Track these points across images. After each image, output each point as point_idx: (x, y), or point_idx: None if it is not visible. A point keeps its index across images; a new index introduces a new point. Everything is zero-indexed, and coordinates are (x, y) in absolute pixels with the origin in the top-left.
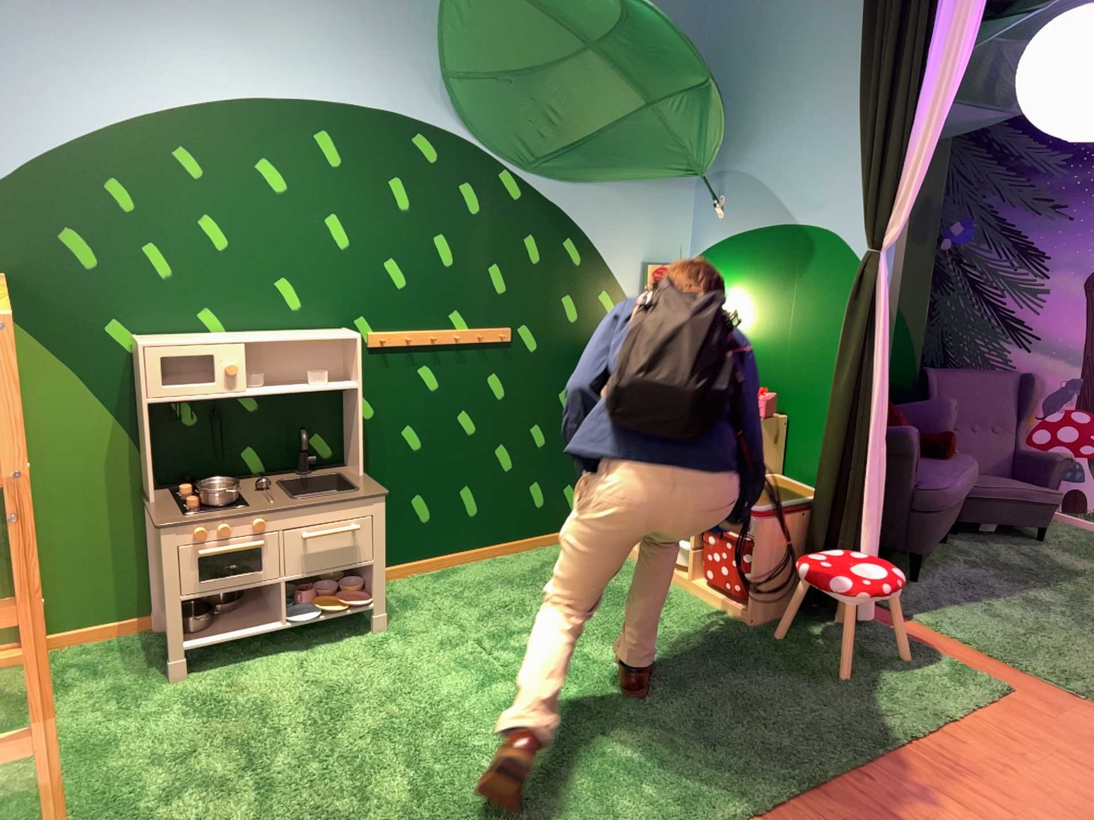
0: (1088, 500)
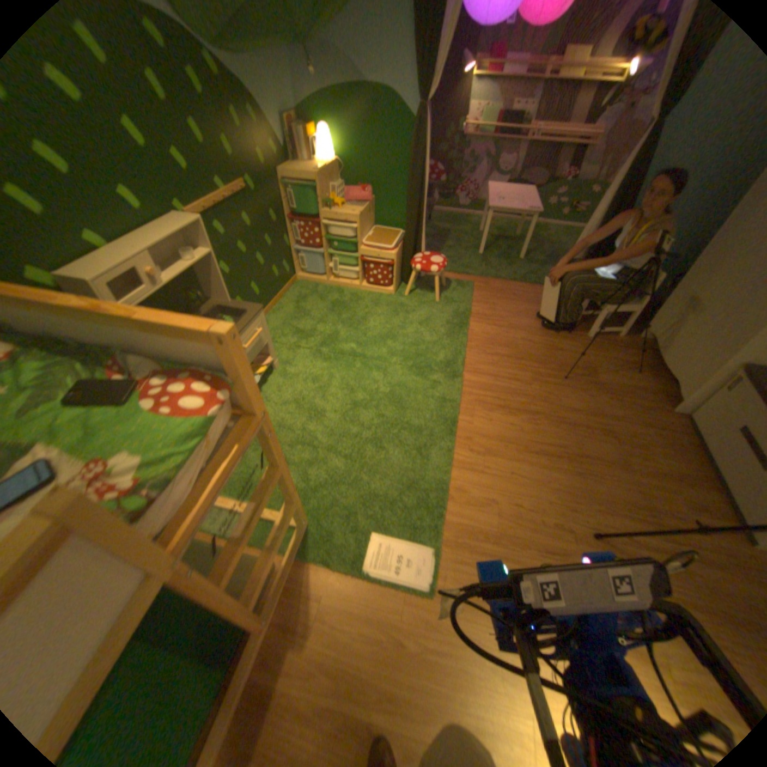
0: (439, 200)
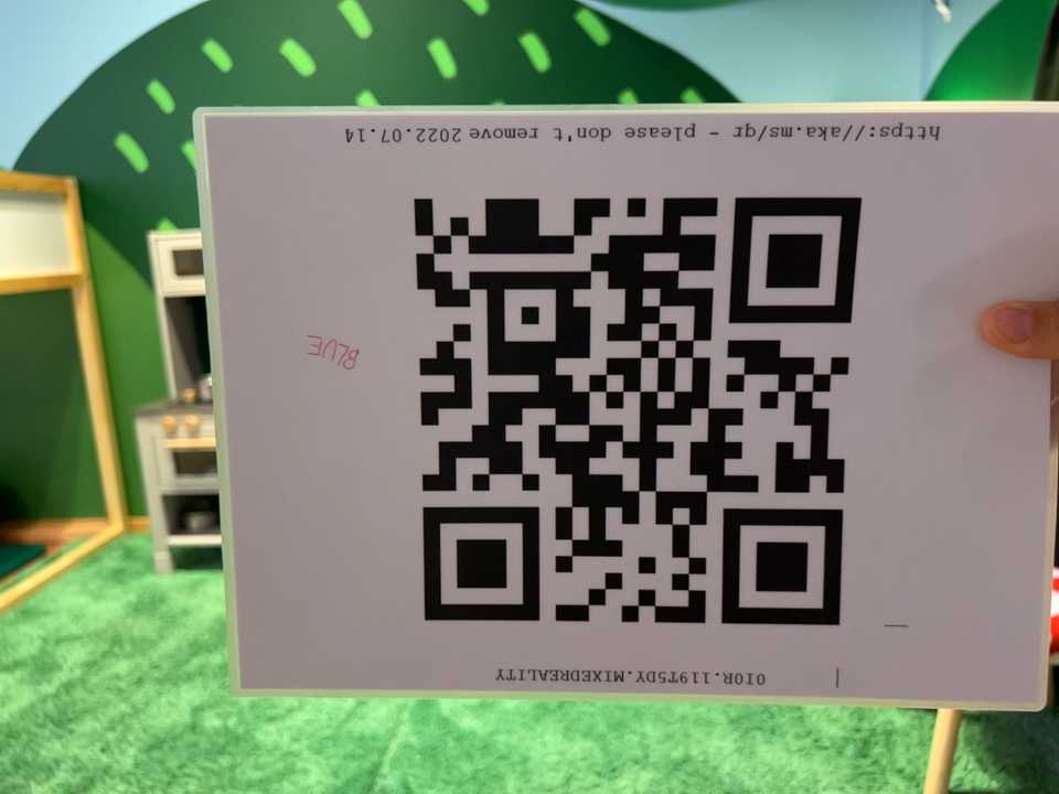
0: None
